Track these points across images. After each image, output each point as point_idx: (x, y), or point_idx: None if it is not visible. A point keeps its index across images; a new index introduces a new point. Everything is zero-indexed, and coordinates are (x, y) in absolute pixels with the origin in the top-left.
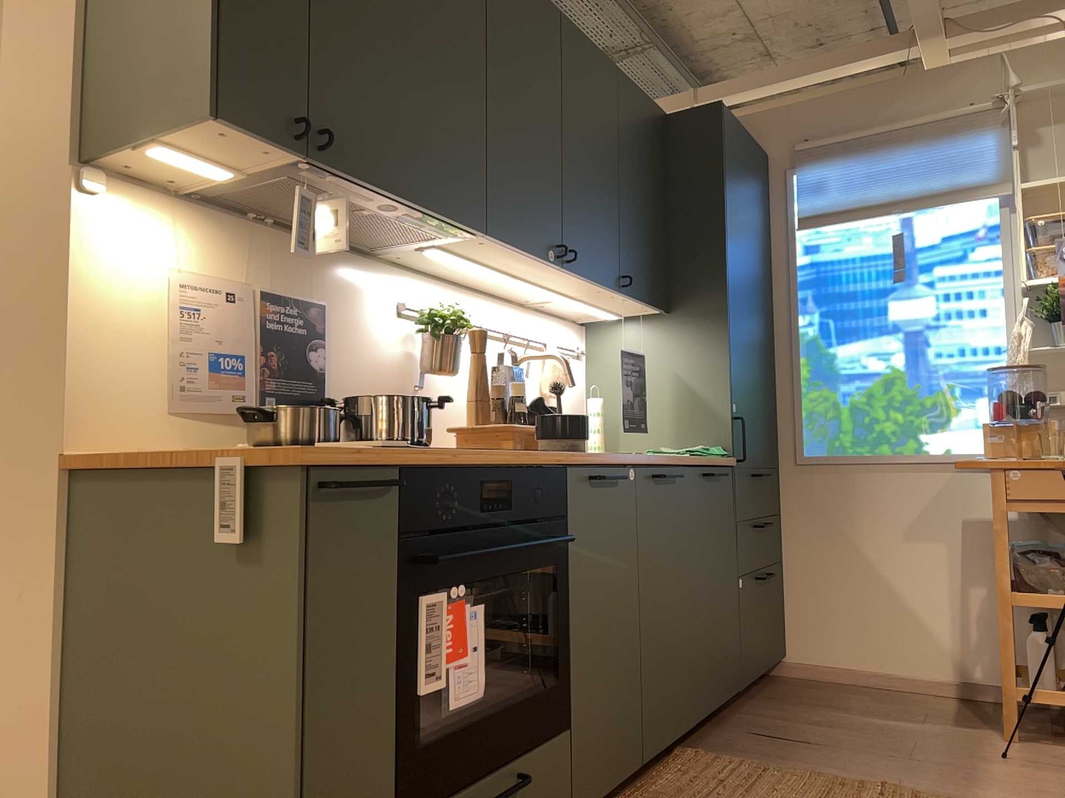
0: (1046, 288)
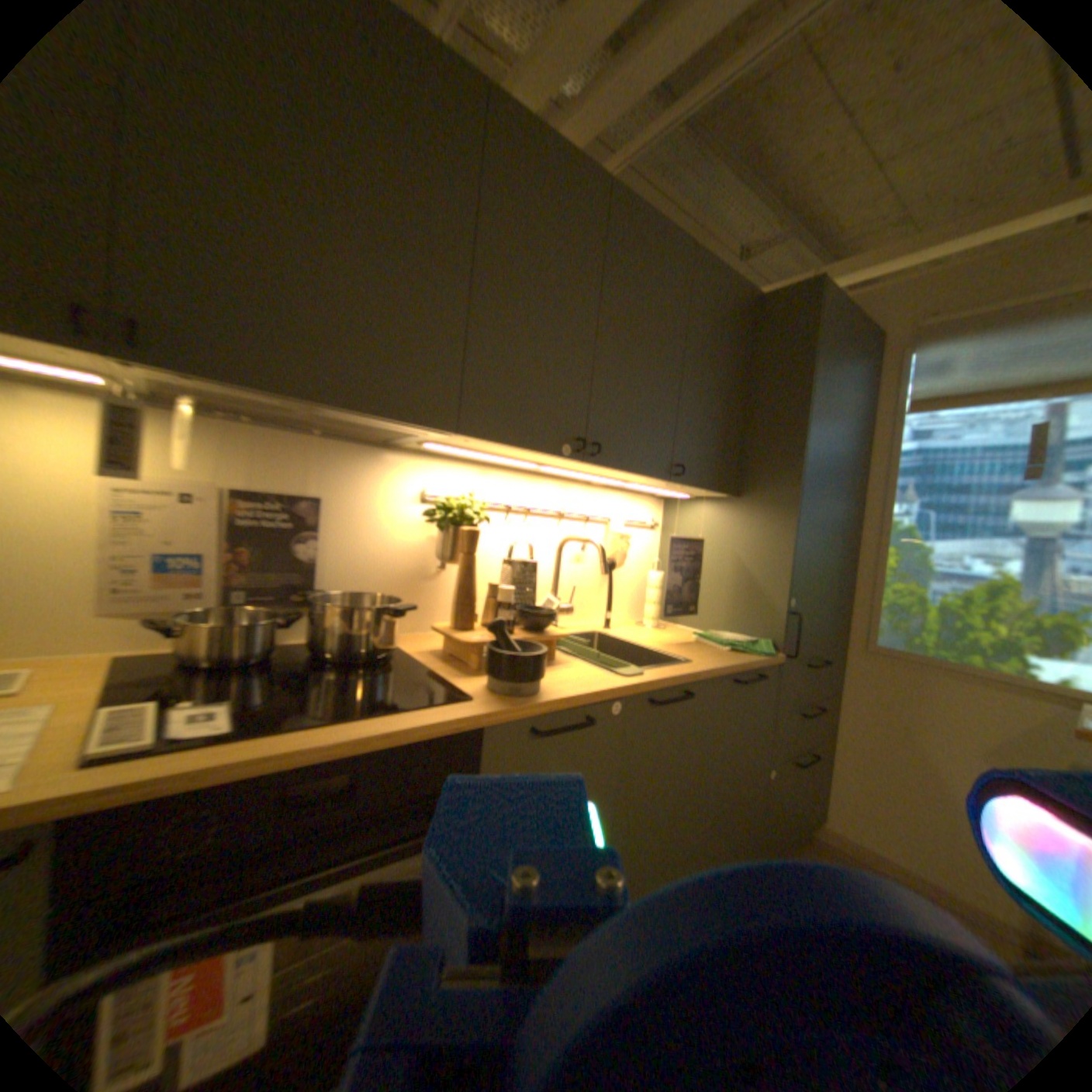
0: None
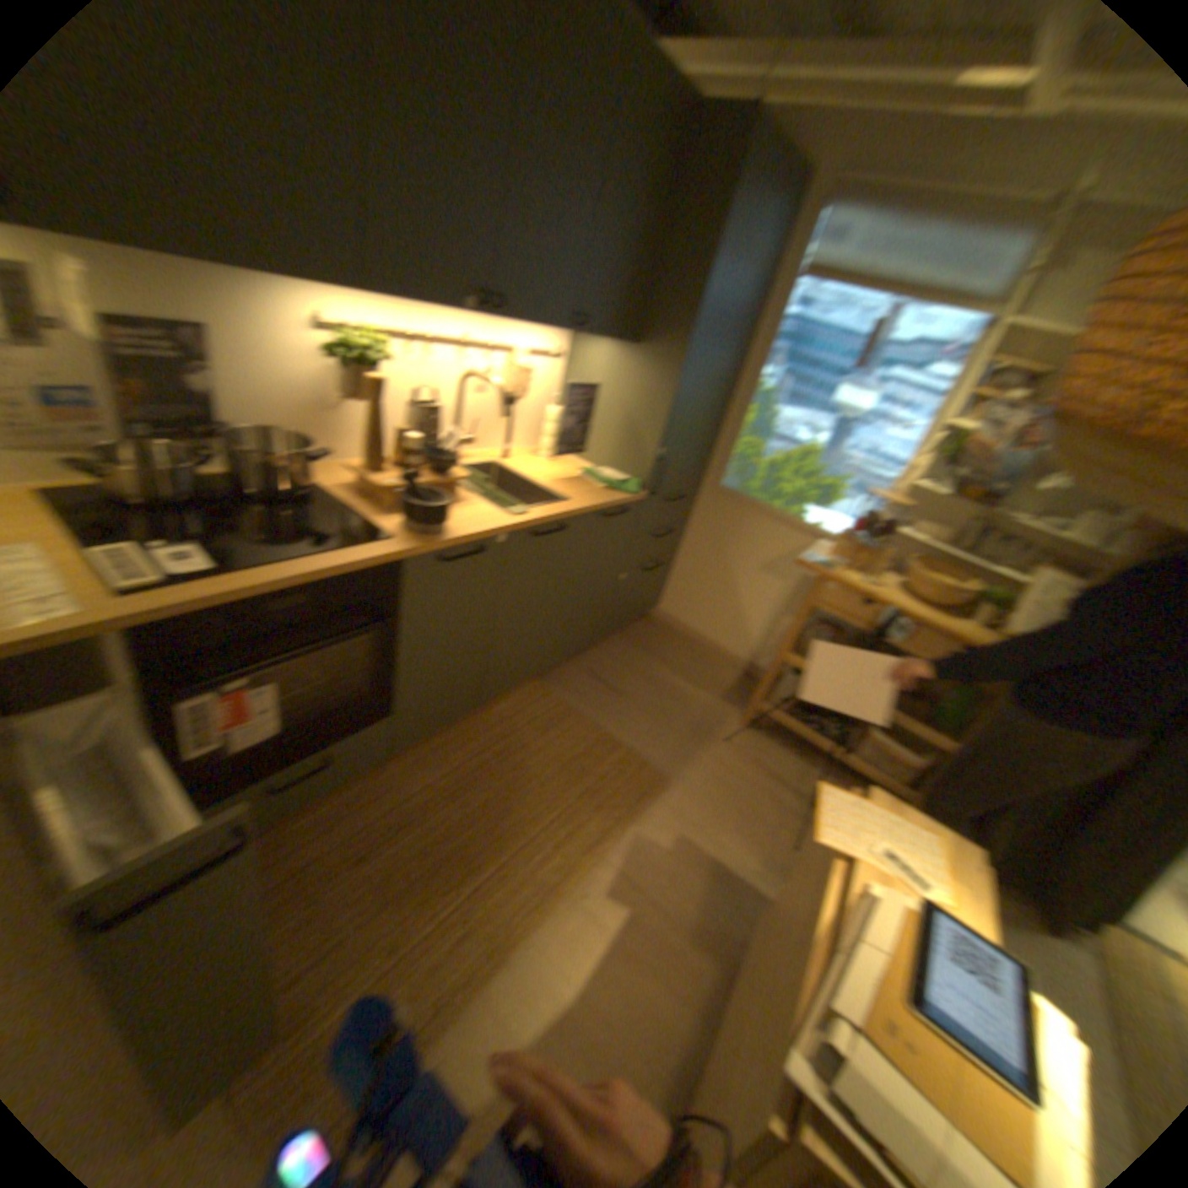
0: (968, 428)
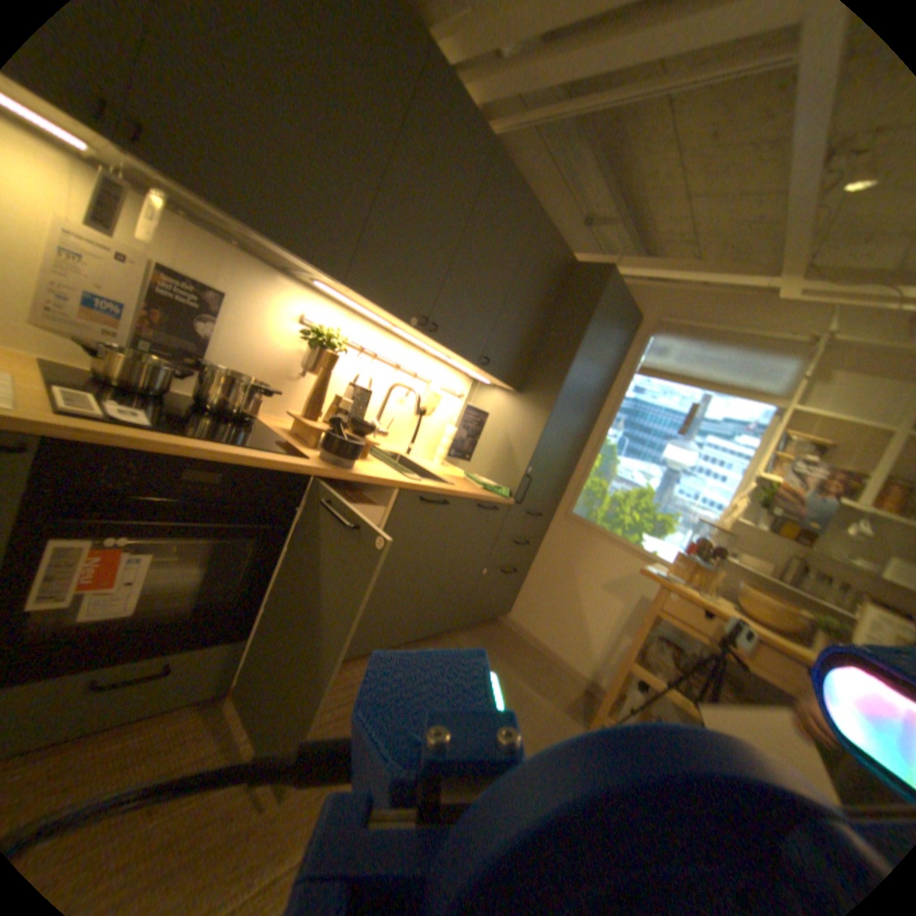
0: (774, 480)
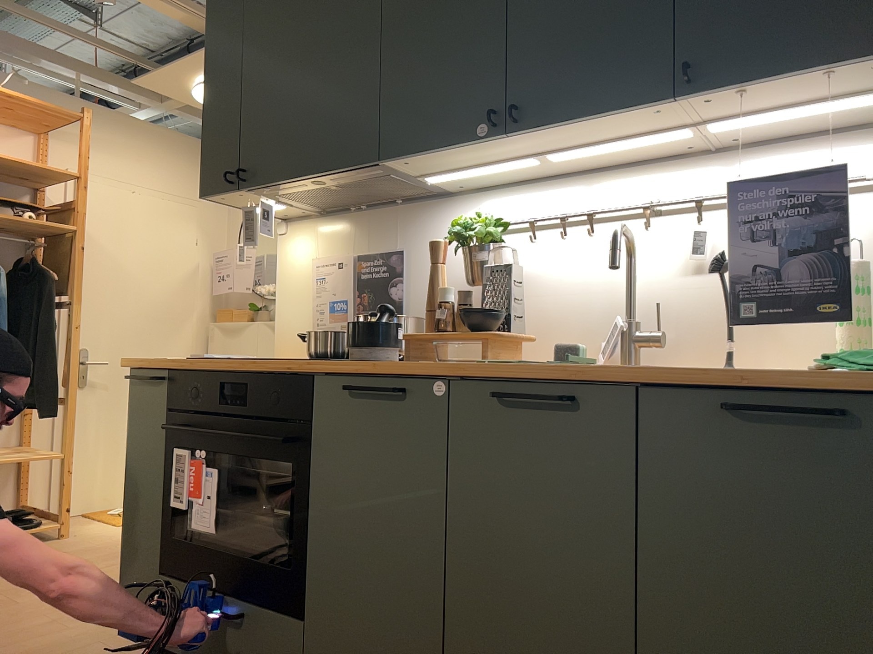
0: None
